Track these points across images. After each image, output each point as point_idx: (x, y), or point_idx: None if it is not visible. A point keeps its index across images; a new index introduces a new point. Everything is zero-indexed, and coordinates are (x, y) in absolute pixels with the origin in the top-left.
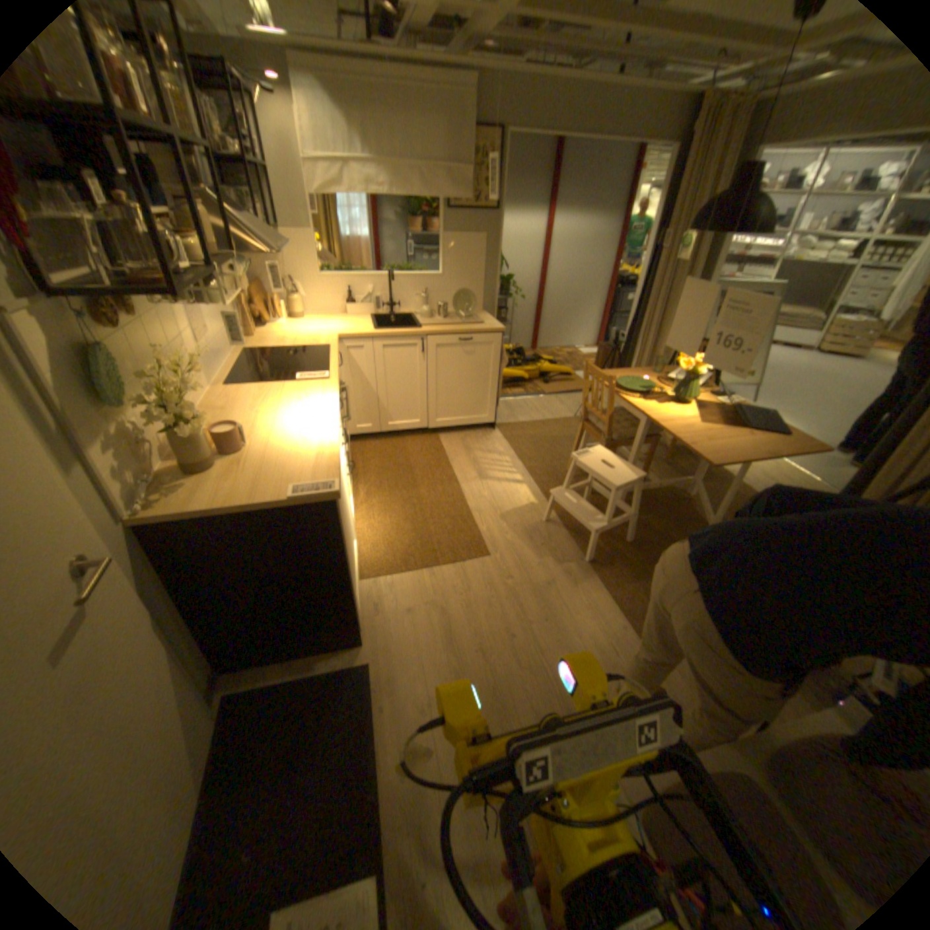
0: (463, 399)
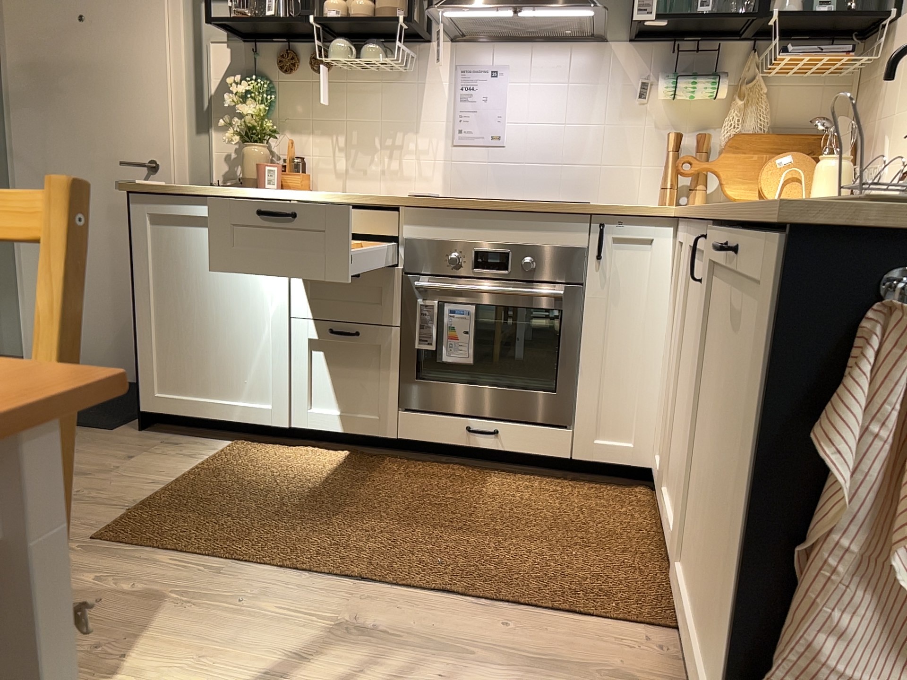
0: (715, 543)
